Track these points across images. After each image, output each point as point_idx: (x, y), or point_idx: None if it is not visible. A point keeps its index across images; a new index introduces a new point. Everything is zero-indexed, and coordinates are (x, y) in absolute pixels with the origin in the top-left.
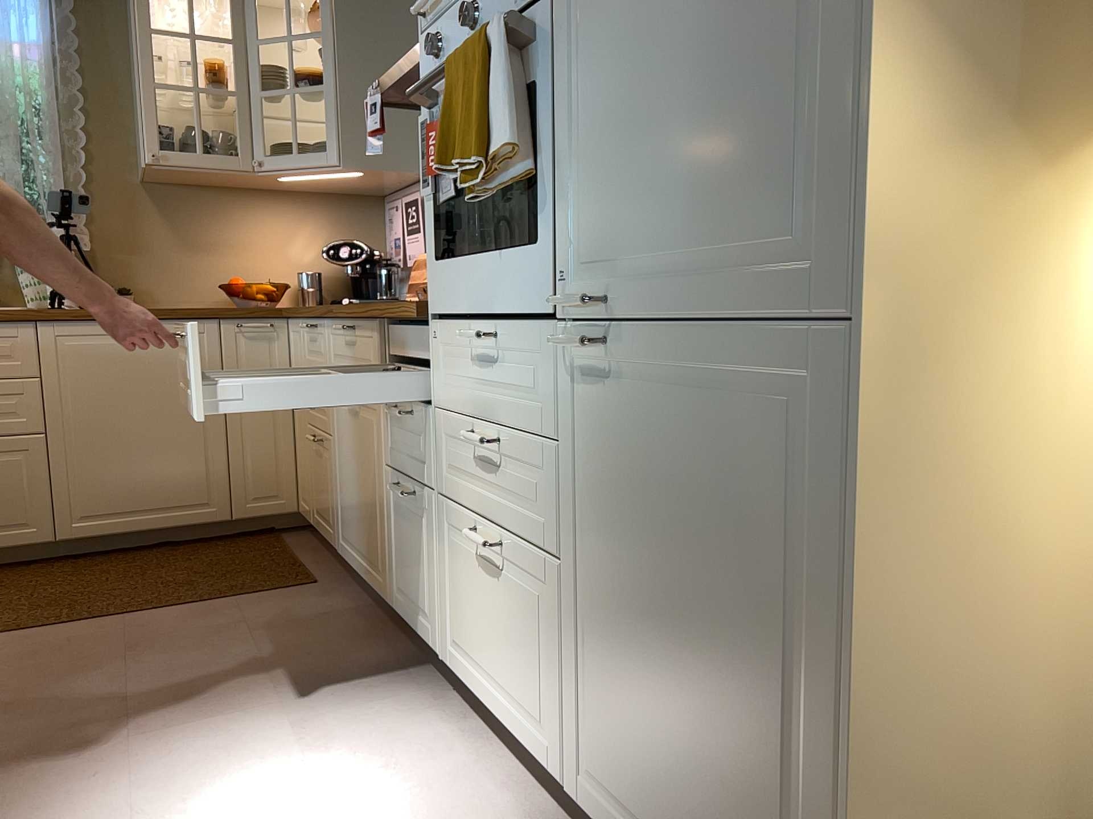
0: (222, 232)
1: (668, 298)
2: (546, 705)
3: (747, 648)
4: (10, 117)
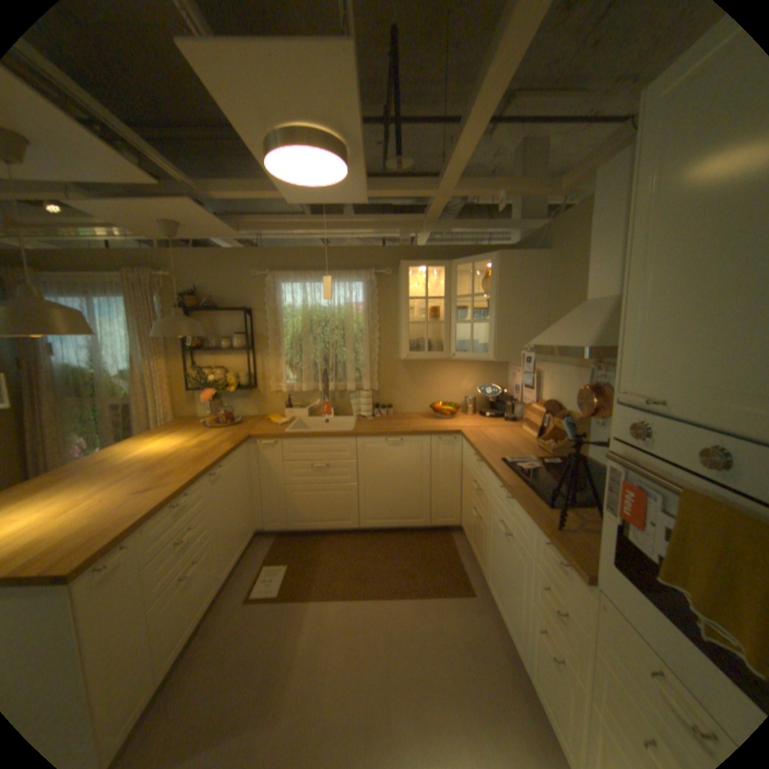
0: (431, 378)
1: None
2: None
3: None
4: (350, 337)
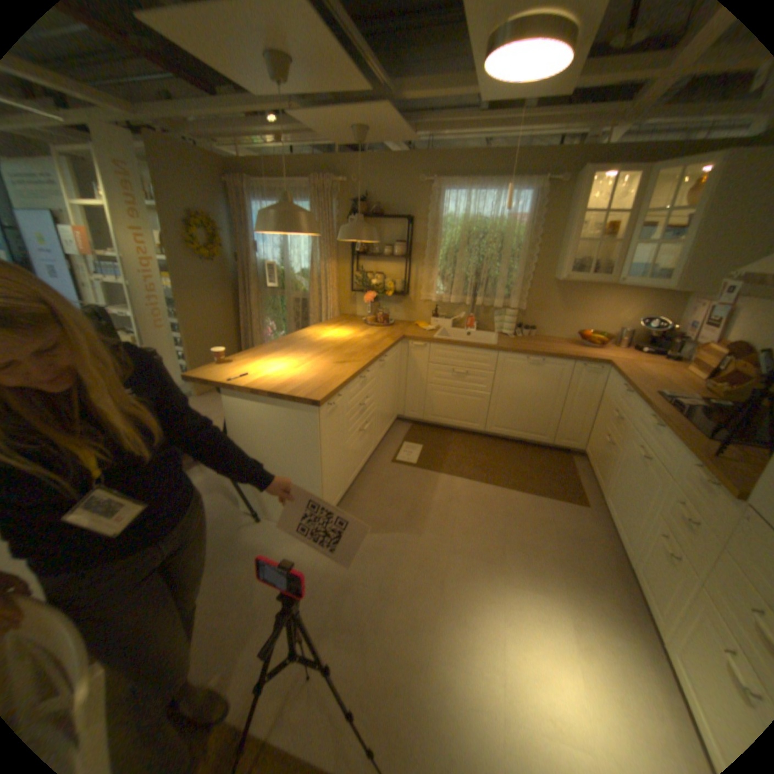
0: (586, 303)
1: None
2: None
3: None
4: (507, 251)
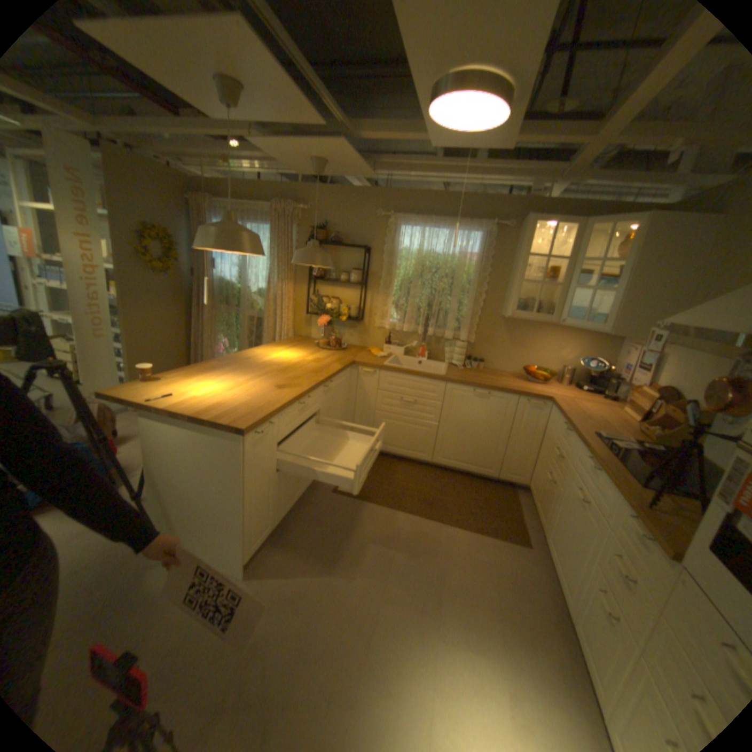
0: (531, 340)
1: None
2: None
3: None
4: (458, 286)
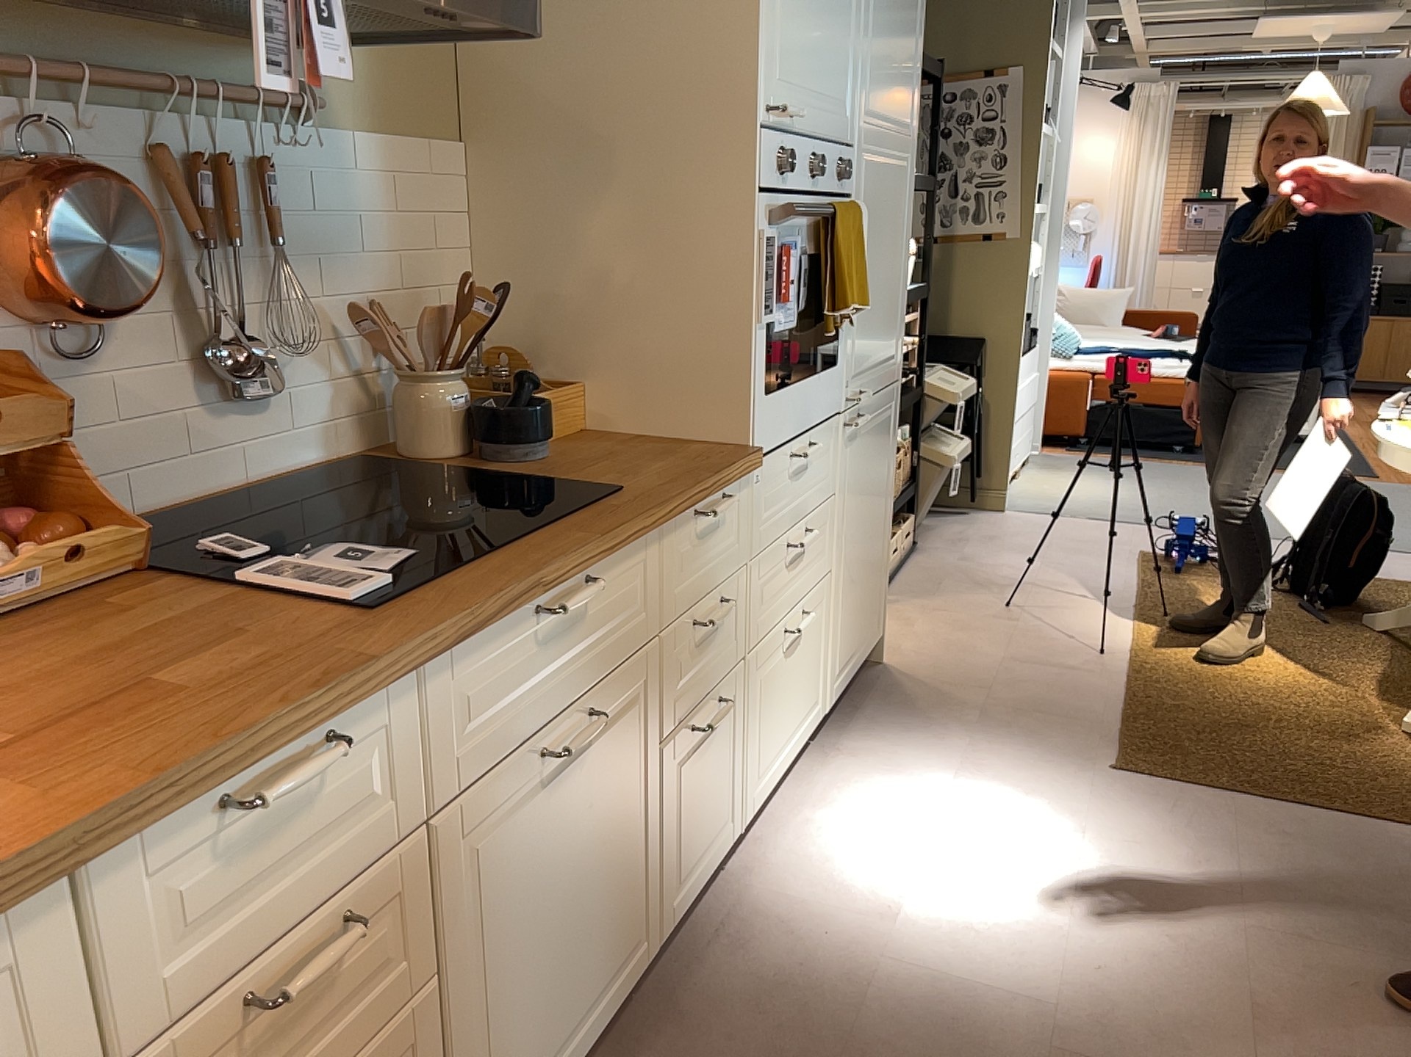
0: None
1: (873, 384)
2: (818, 681)
3: (879, 516)
4: None
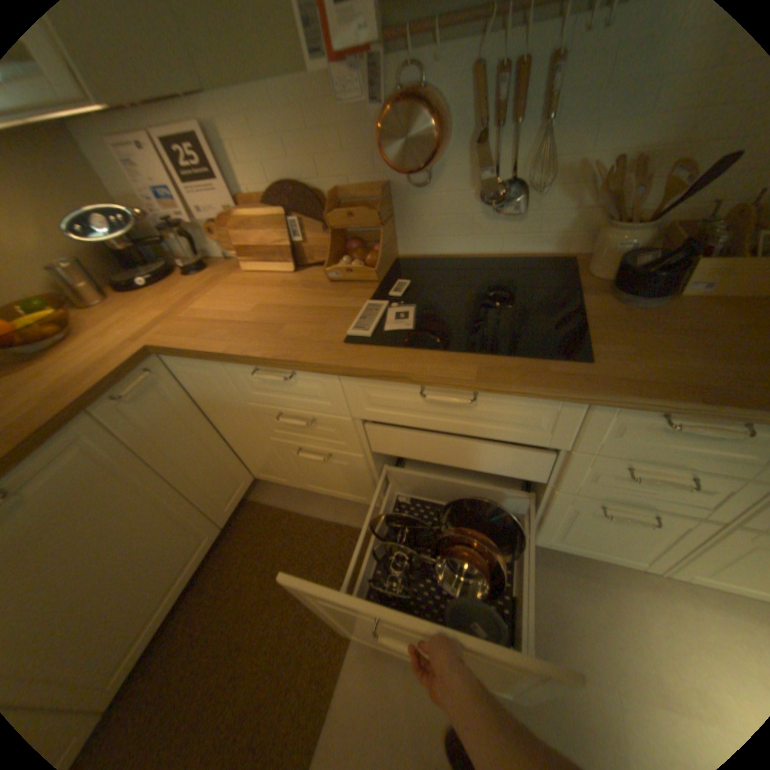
0: None
1: None
2: None
3: None
4: None
